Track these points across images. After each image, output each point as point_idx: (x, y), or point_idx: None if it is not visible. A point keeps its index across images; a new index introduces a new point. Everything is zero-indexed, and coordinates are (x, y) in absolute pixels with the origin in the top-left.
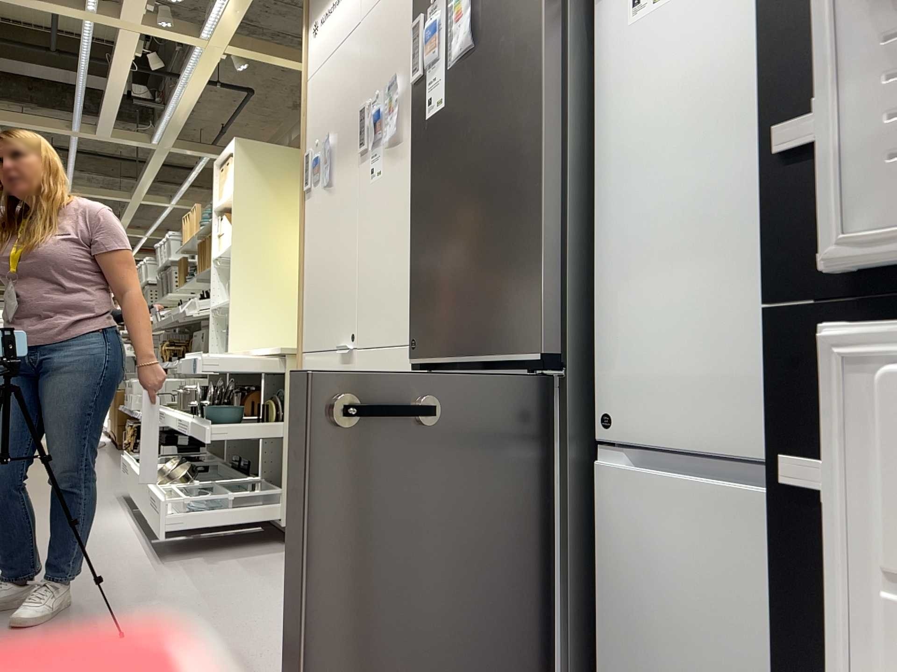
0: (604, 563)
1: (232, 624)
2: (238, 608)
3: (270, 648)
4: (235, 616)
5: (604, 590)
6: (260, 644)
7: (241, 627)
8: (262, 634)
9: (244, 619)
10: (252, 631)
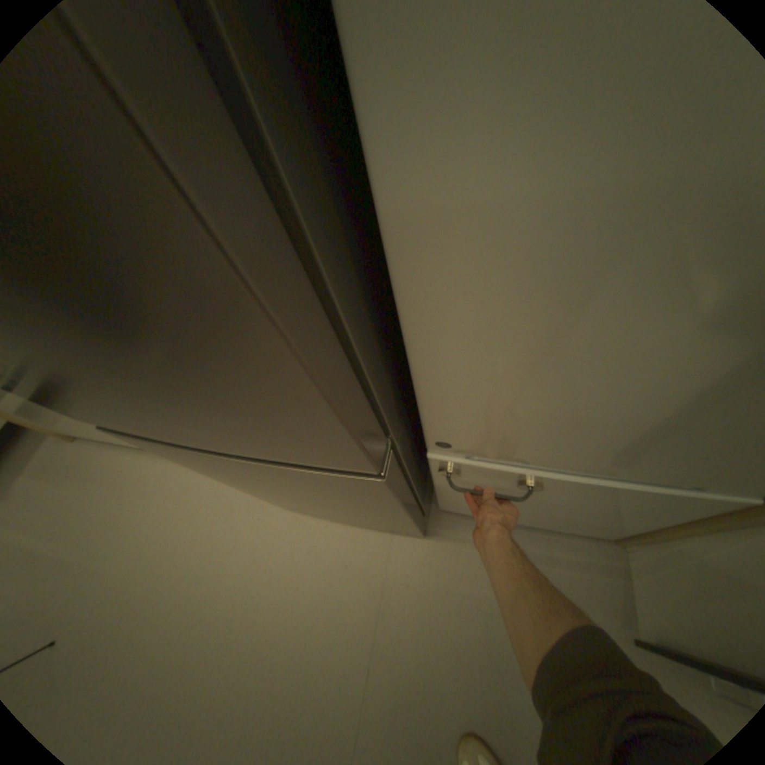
0: (434, 478)
1: (110, 551)
2: (93, 531)
3: (165, 549)
4: (101, 541)
5: (435, 483)
6: (153, 552)
7: (121, 548)
8: (144, 542)
9: (112, 538)
10: (132, 545)
